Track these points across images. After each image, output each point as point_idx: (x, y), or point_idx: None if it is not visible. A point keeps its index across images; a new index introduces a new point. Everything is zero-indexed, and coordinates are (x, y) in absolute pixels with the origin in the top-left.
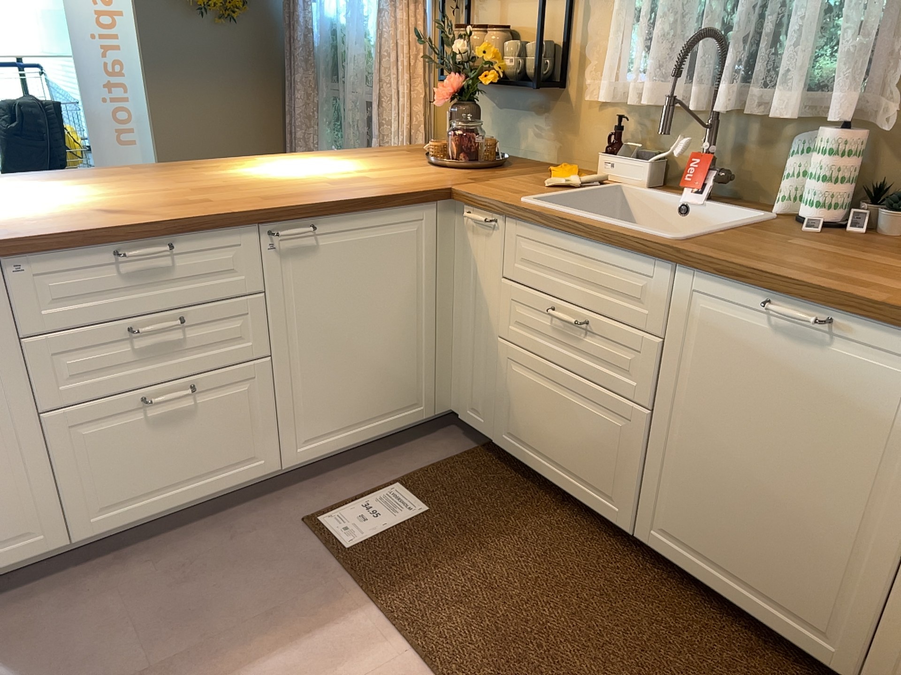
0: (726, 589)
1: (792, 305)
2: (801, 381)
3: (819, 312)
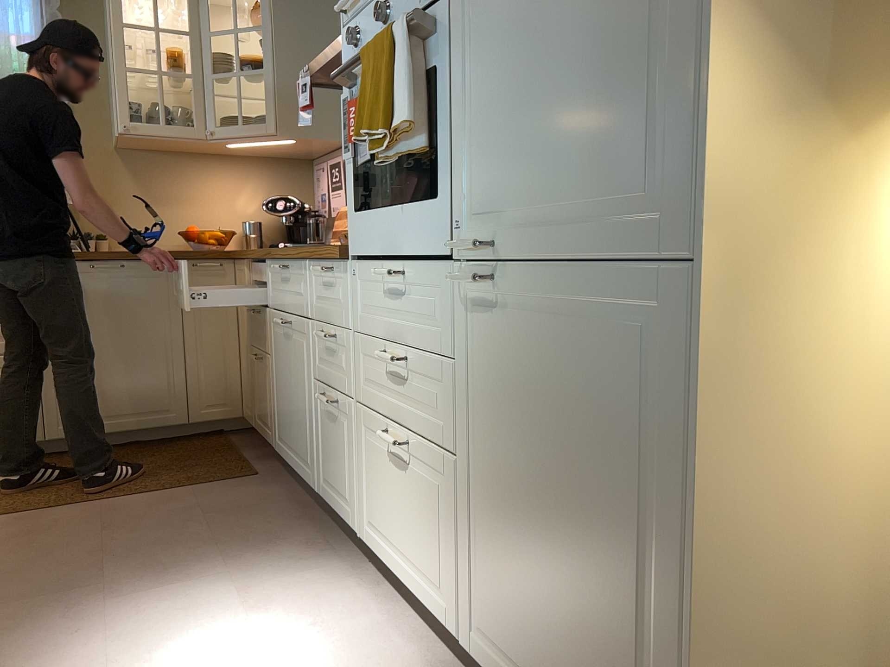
0: (116, 426)
1: (104, 263)
2: (119, 297)
3: (117, 263)
